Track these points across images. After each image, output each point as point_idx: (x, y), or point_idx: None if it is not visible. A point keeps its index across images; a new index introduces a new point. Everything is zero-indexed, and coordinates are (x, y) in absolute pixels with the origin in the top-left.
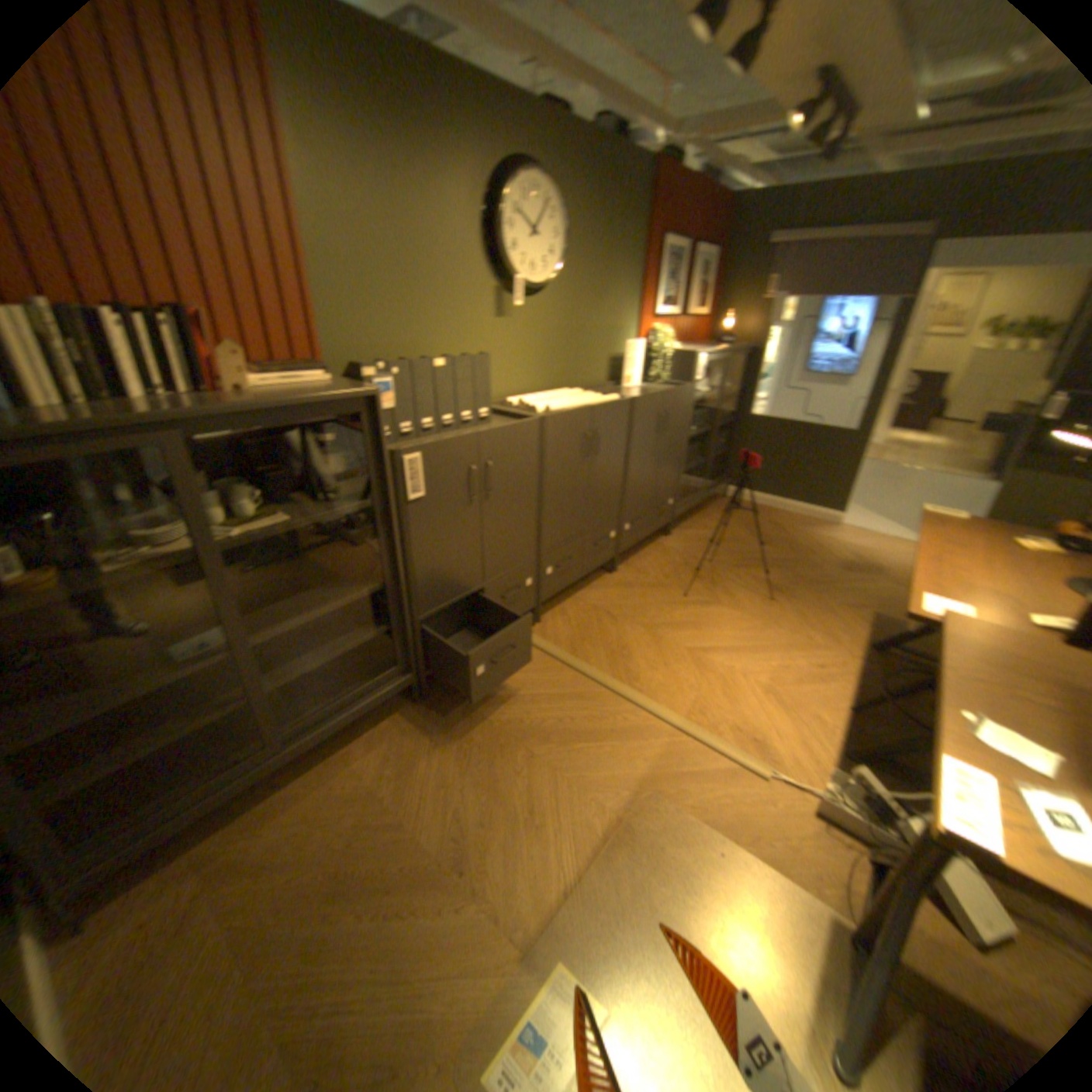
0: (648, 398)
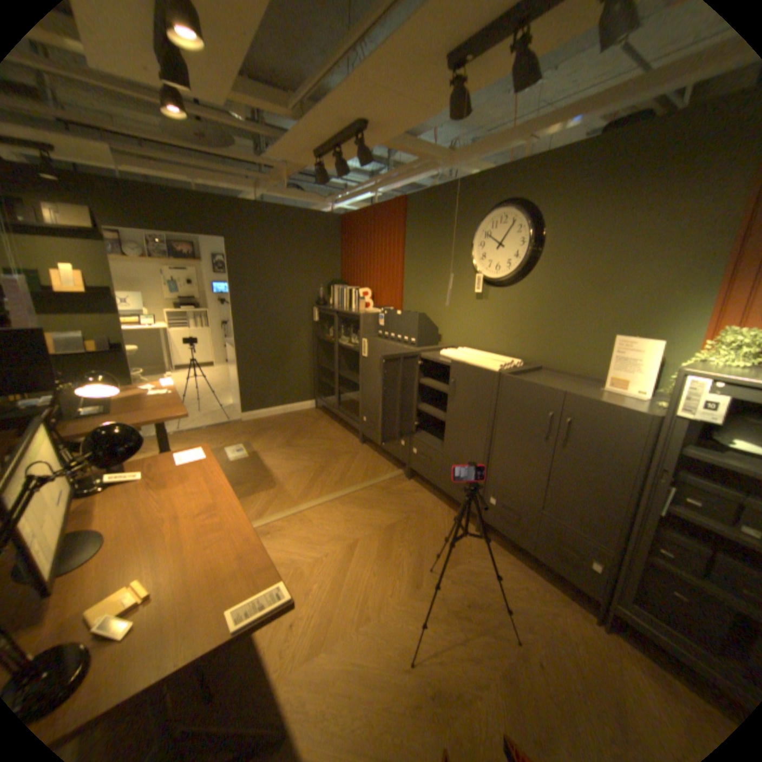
0: (523, 383)
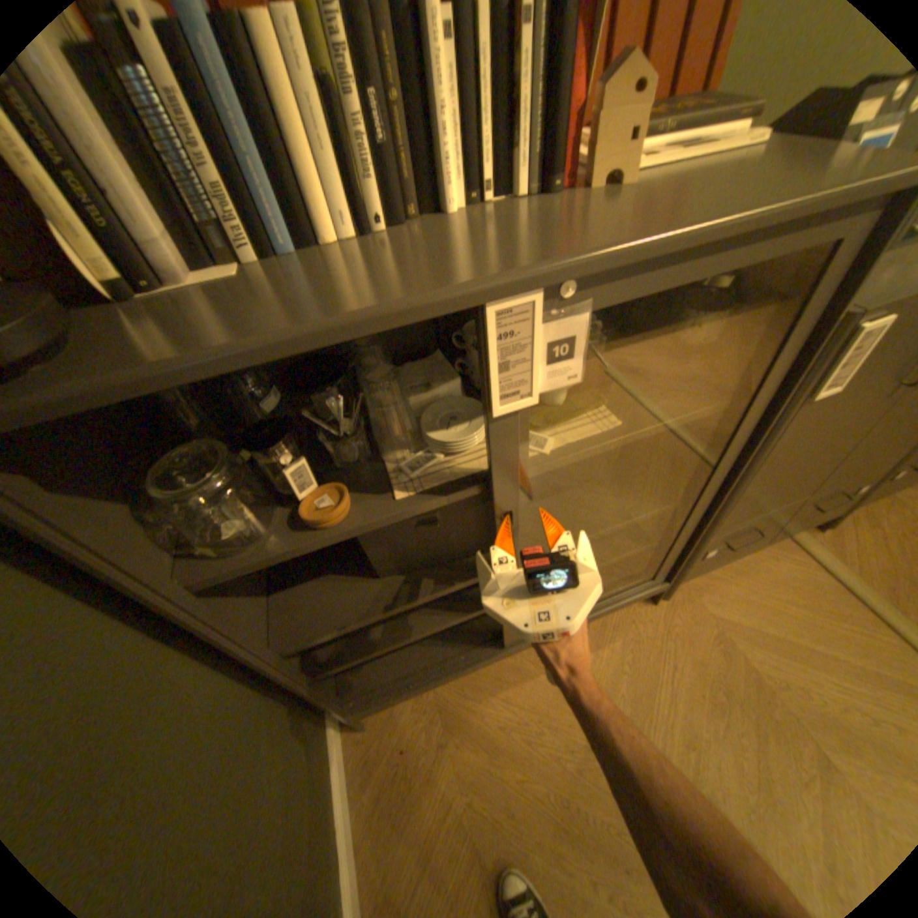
0: None
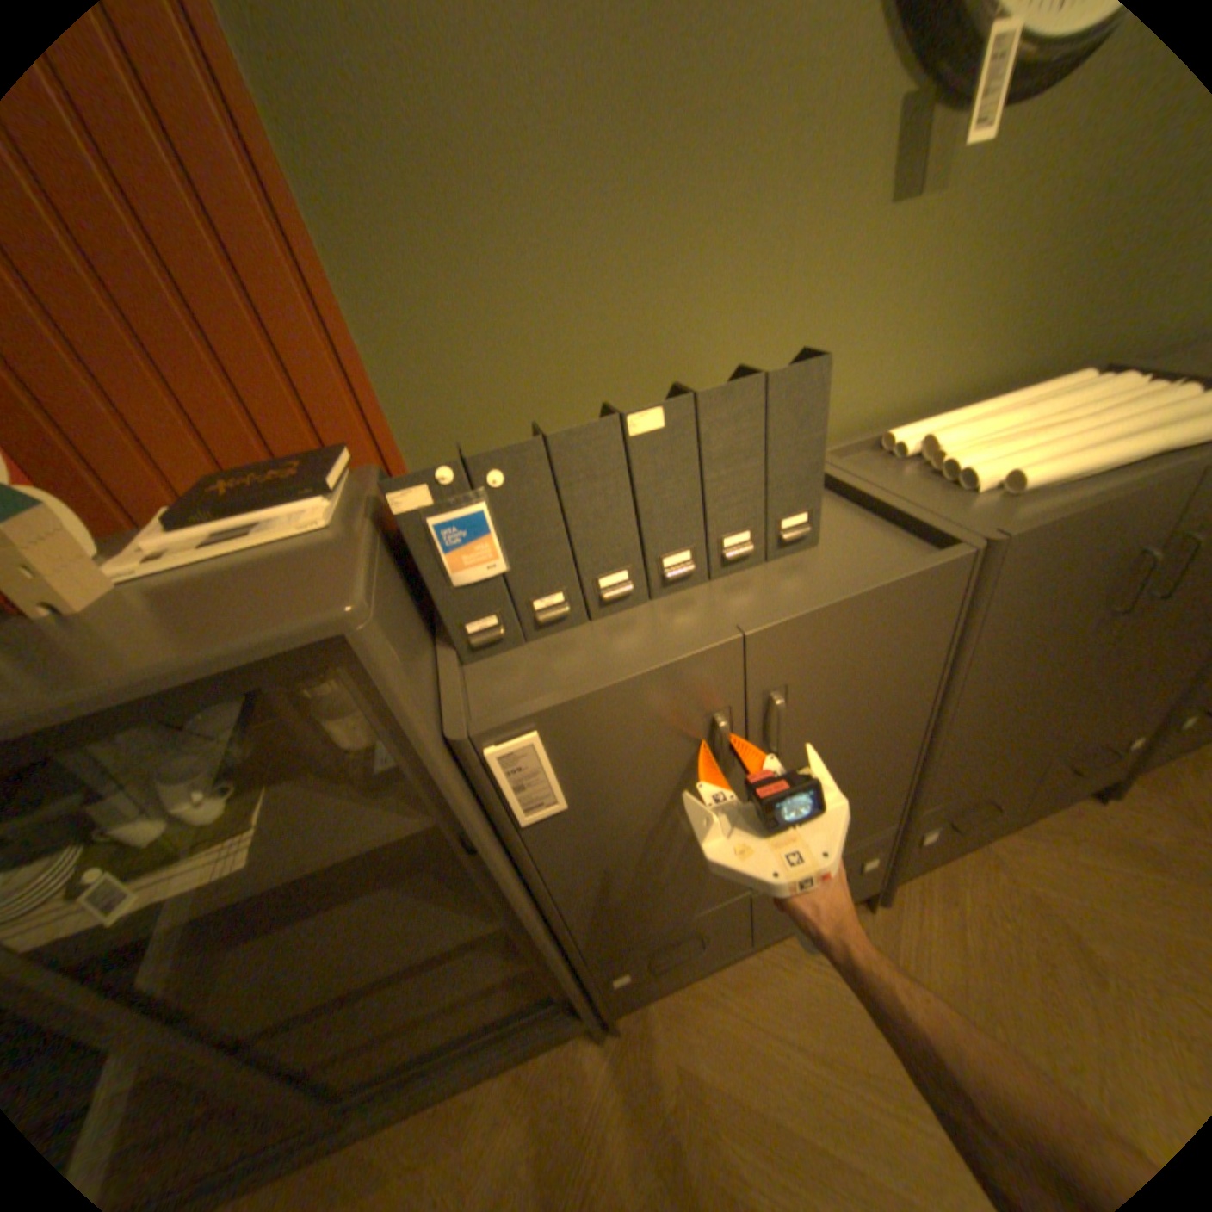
0: None
